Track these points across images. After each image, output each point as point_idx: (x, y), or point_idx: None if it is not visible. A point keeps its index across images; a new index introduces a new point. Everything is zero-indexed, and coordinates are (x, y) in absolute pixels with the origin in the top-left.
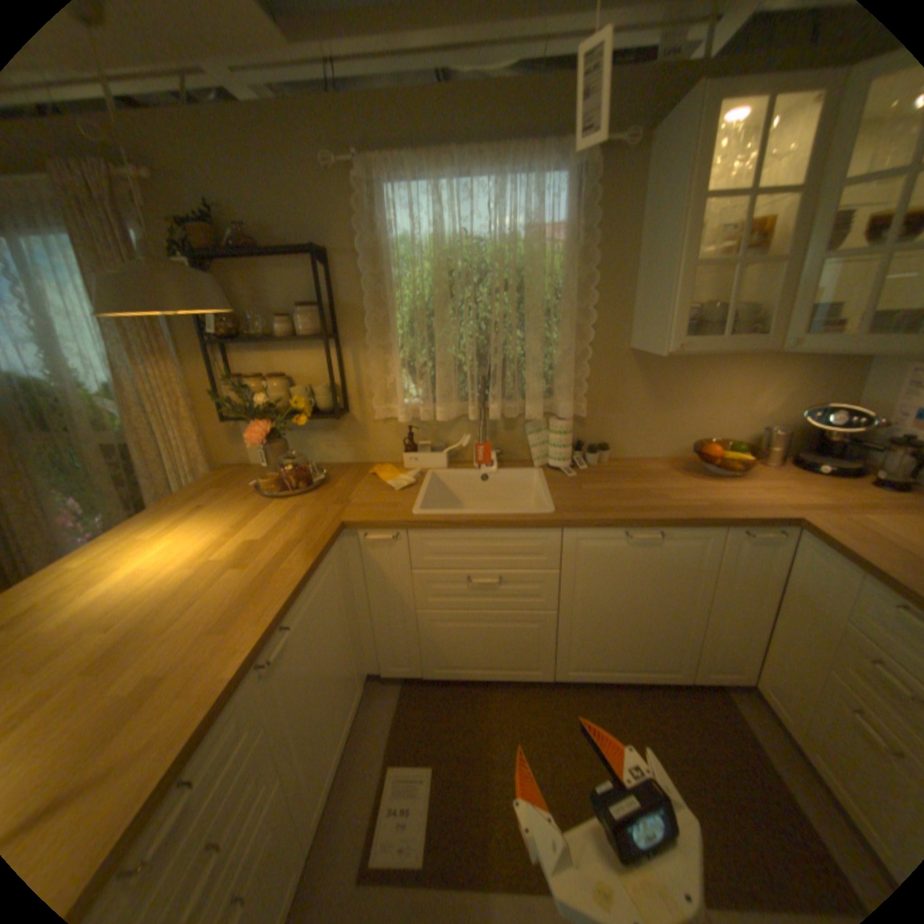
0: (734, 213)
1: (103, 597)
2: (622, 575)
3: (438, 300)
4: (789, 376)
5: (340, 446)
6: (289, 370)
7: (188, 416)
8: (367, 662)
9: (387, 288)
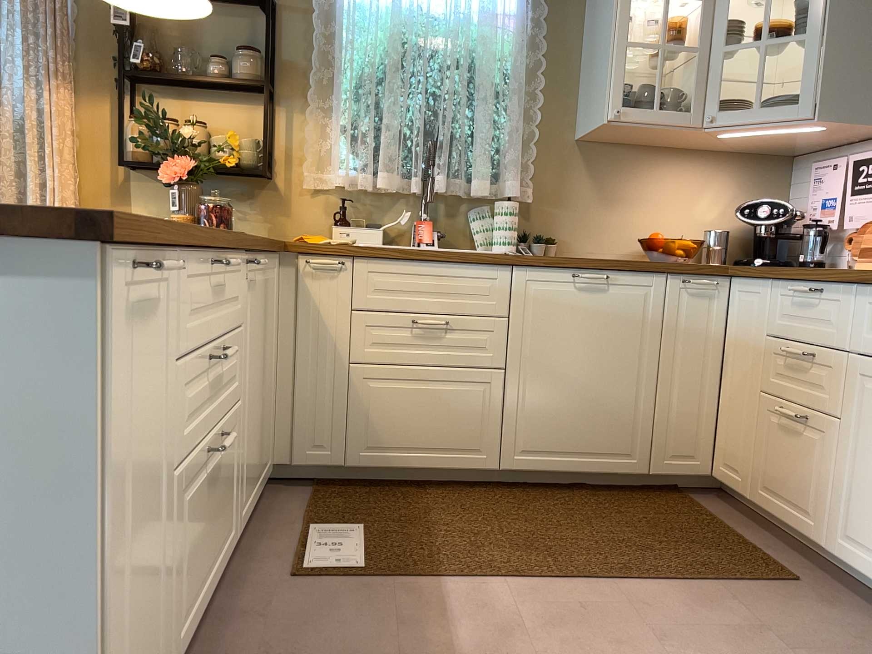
0: (660, 29)
1: None
2: (571, 325)
3: (391, 64)
4: (723, 183)
5: (255, 220)
6: (211, 126)
7: (77, 161)
8: (277, 444)
9: (338, 51)
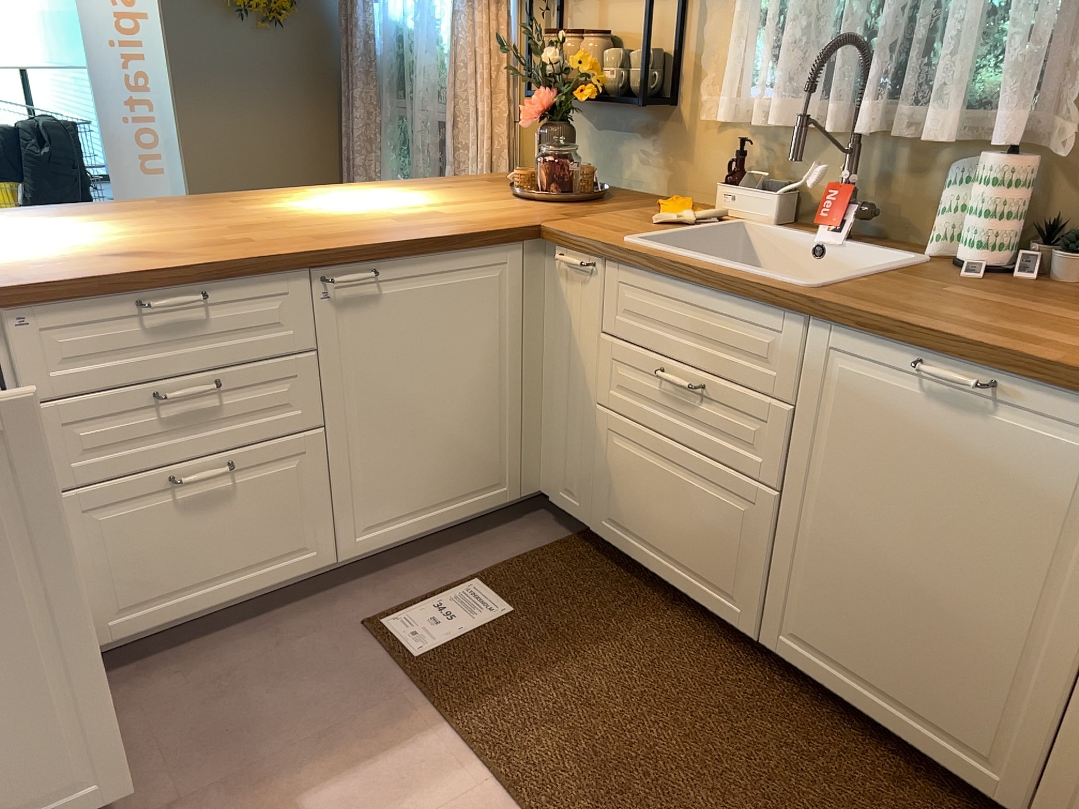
0: None
1: (298, 207)
2: (899, 460)
3: None
4: None
5: (654, 166)
6: (620, 33)
7: (505, 90)
8: (542, 470)
9: None
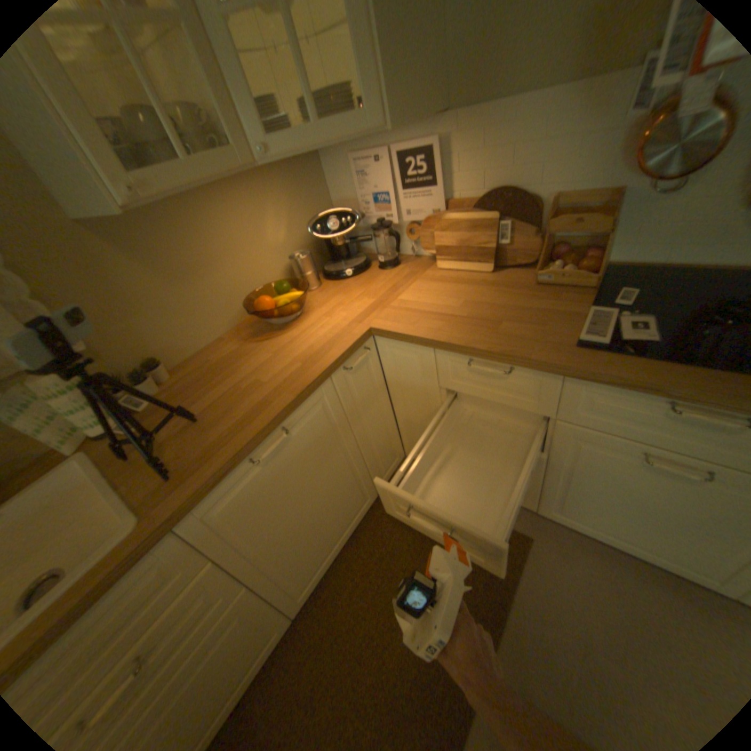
0: None
1: None
2: (278, 495)
3: None
4: (275, 199)
5: None
6: None
7: None
8: None
9: None
